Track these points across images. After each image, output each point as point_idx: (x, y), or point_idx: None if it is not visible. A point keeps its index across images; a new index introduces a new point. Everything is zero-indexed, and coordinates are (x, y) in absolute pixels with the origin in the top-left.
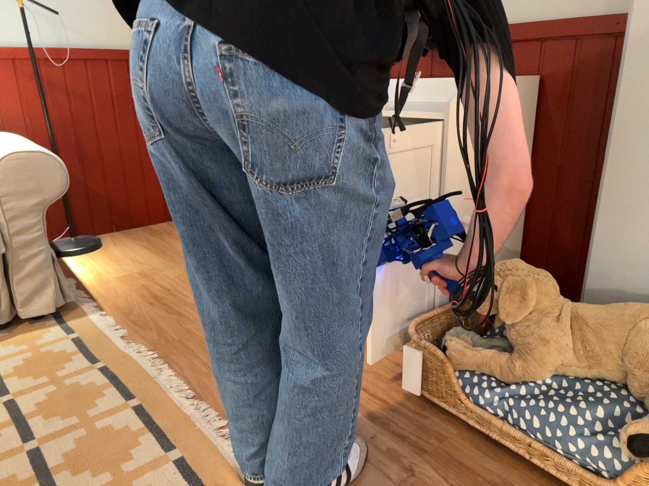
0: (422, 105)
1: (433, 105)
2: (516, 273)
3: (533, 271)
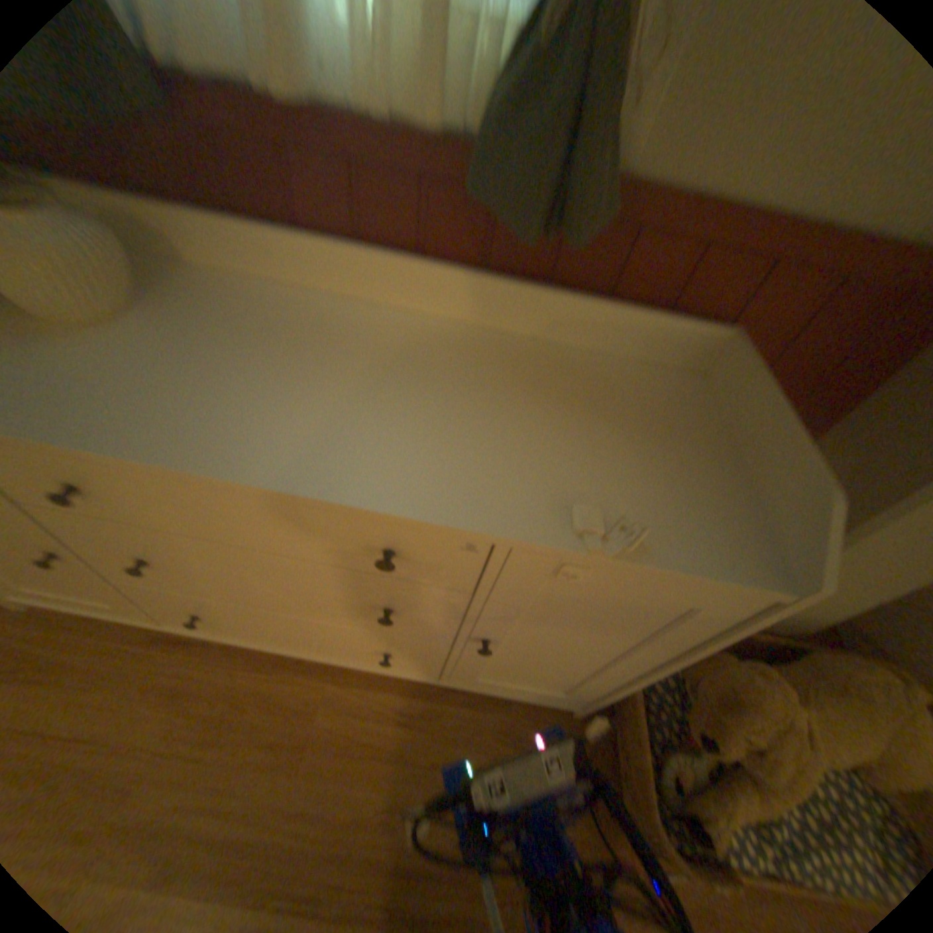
0: (493, 342)
1: (521, 347)
2: (776, 715)
3: (784, 697)
